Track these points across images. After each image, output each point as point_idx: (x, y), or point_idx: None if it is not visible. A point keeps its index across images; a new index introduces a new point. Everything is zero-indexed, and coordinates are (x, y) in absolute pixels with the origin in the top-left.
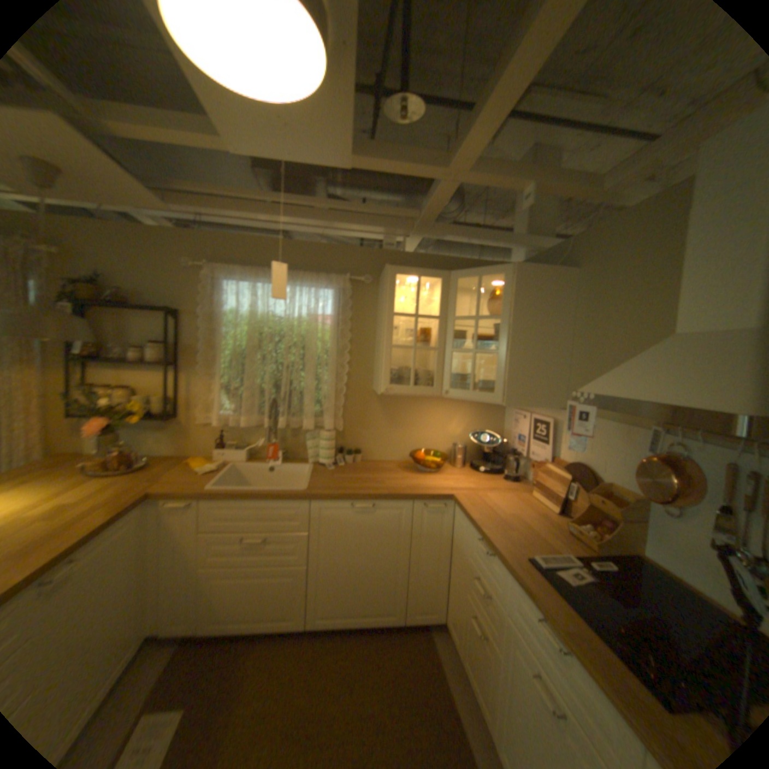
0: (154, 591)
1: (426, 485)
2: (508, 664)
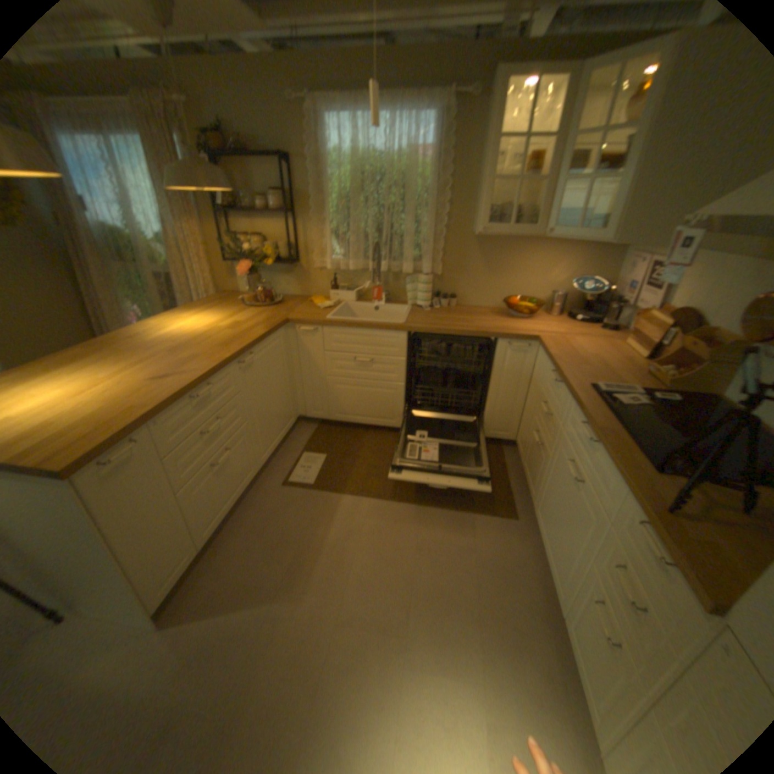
0: (302, 385)
1: (515, 326)
2: (554, 457)
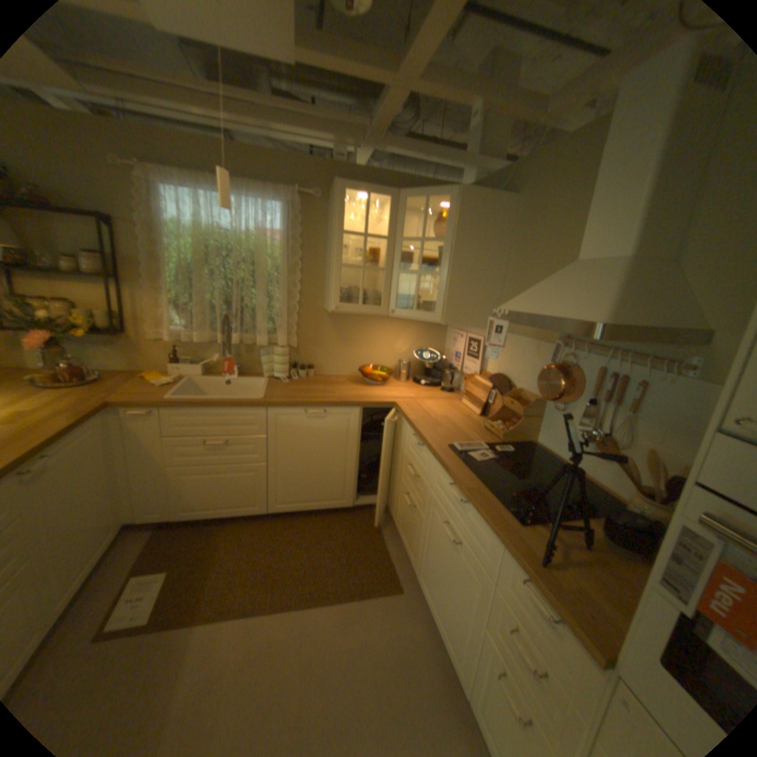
0: (127, 485)
1: (372, 395)
2: (428, 520)
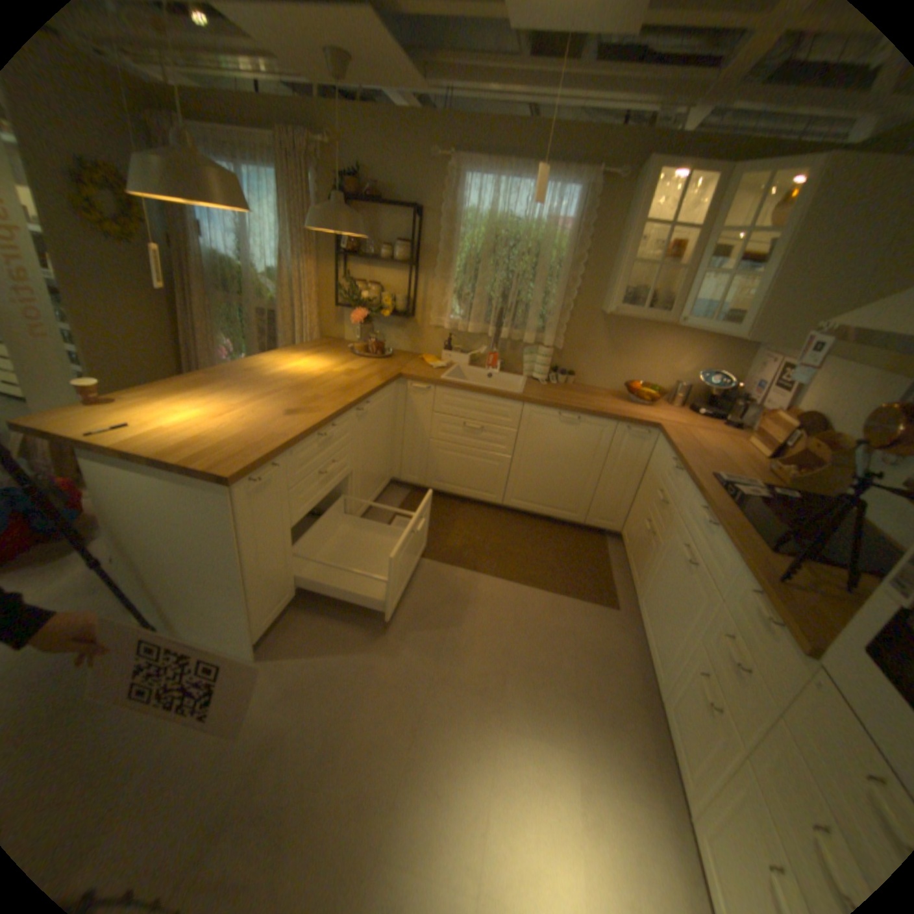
0: (401, 447)
1: (635, 412)
2: (667, 545)
